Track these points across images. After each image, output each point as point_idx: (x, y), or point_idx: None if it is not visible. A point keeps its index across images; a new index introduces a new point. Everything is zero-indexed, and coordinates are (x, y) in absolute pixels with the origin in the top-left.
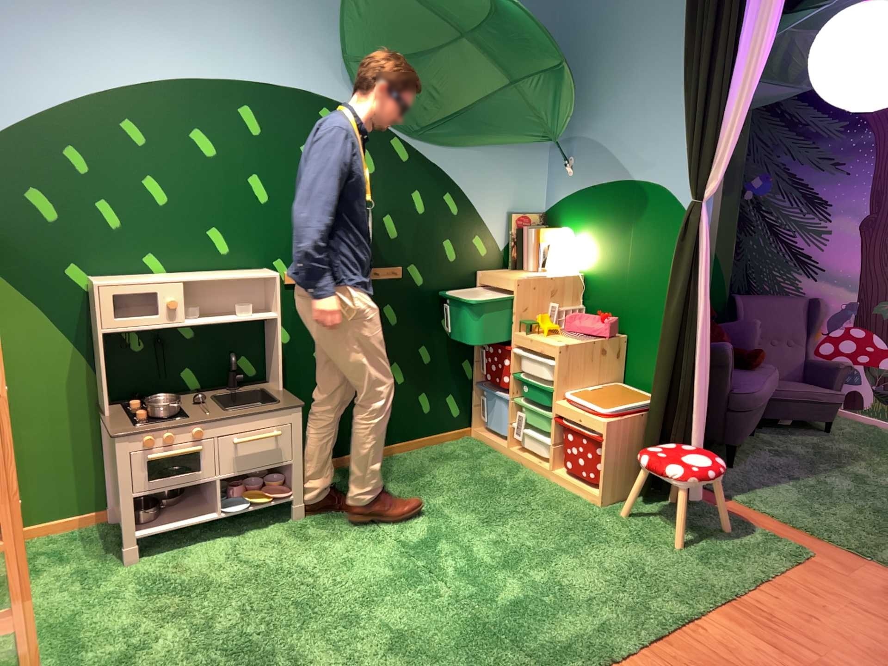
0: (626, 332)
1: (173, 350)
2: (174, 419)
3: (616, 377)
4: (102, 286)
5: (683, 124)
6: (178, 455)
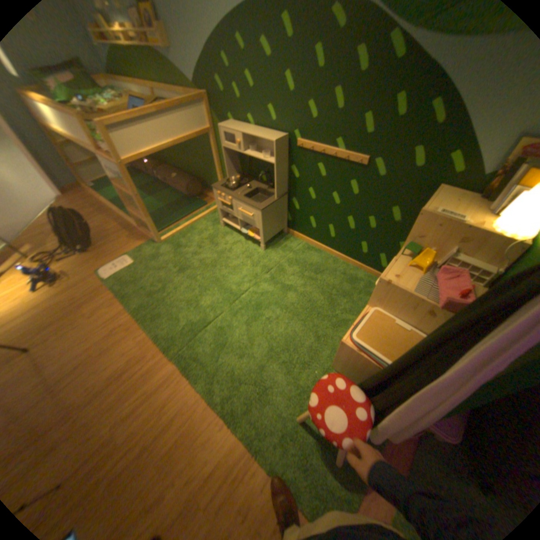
0: None
1: (257, 162)
2: (231, 190)
3: None
4: (220, 127)
5: None
6: (225, 203)
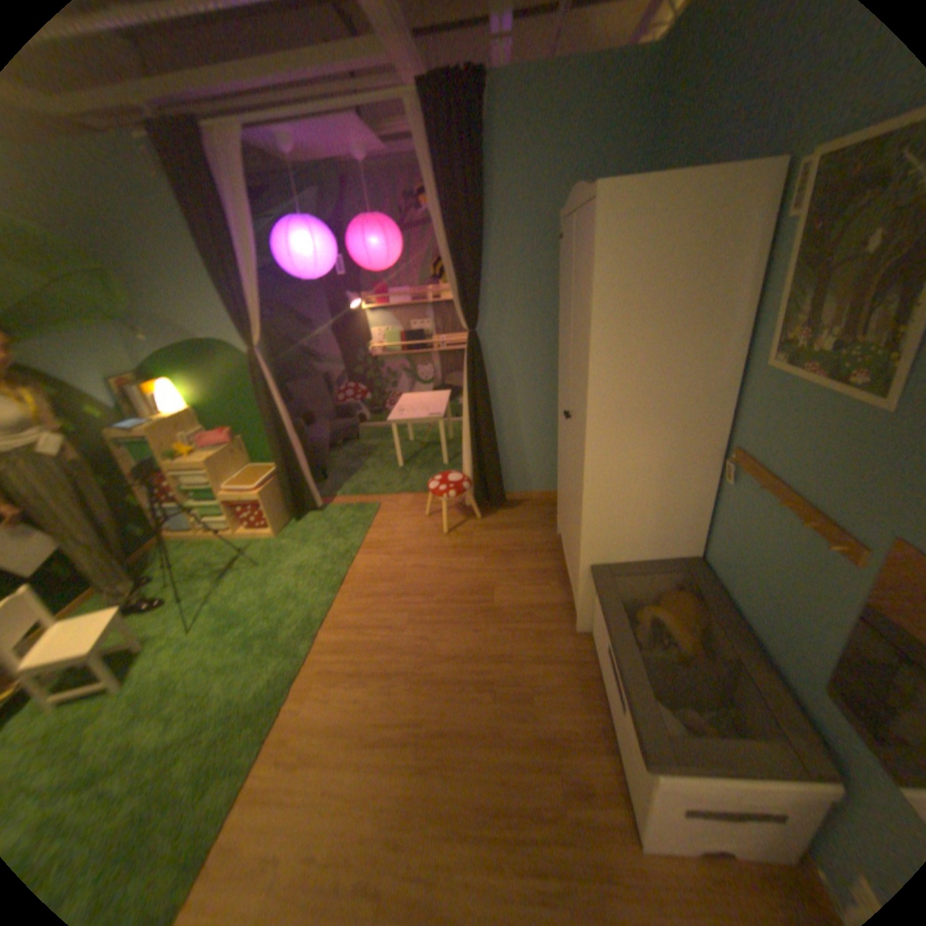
0: (240, 434)
1: None
2: None
3: (246, 462)
4: None
5: (219, 299)
6: None
